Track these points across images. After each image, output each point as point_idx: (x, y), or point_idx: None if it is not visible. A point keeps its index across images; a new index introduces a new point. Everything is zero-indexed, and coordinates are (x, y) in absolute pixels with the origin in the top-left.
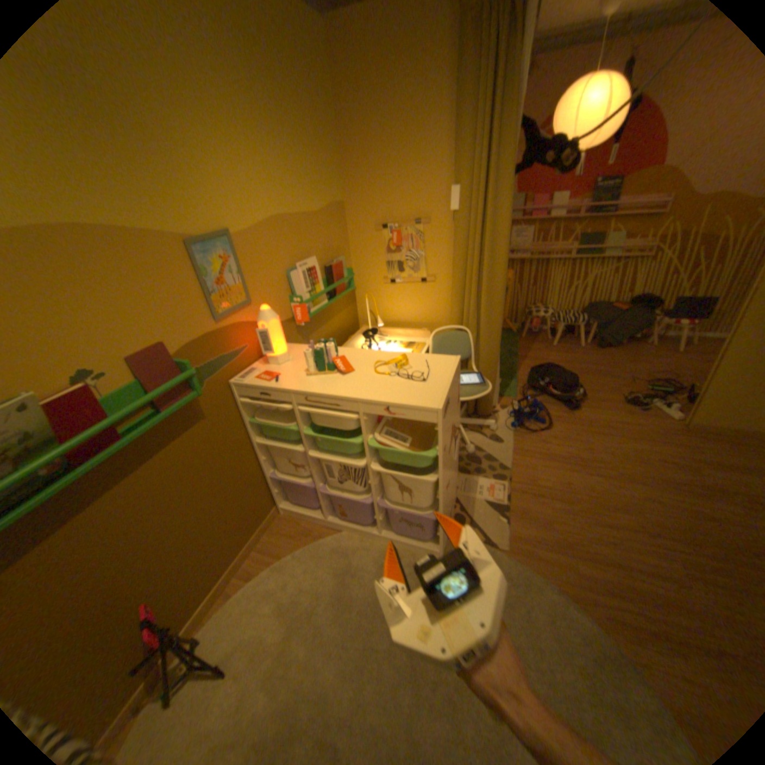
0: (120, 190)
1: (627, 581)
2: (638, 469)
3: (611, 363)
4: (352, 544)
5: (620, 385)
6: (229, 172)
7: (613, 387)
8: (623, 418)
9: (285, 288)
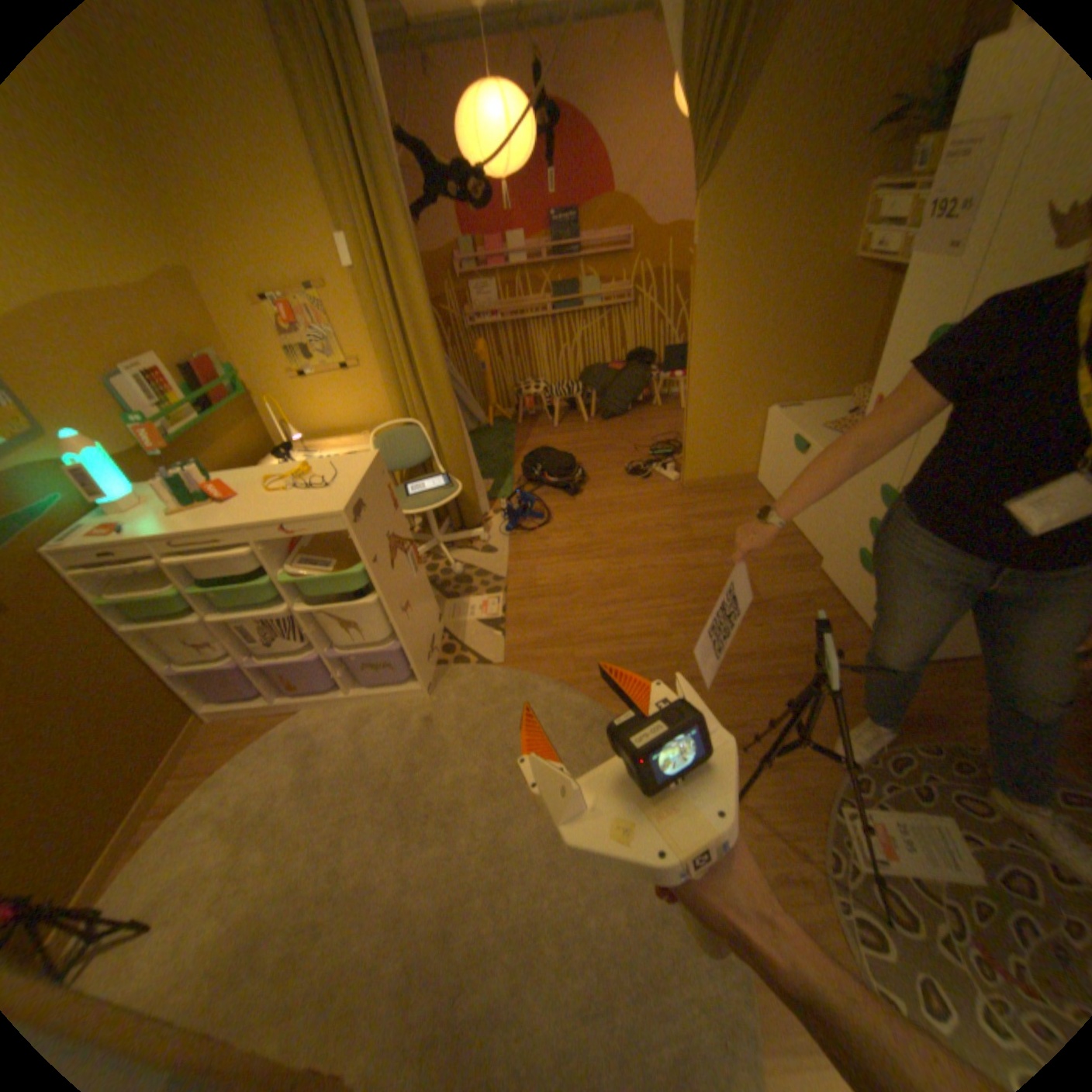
0: None
1: (618, 650)
2: (634, 541)
3: (615, 436)
4: (314, 721)
5: (622, 458)
6: None
7: (615, 461)
8: (623, 492)
9: (108, 405)
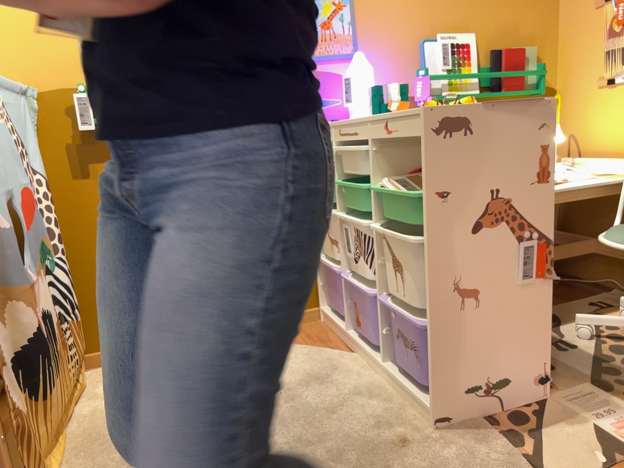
0: None
1: None
2: None
3: None
4: (352, 367)
5: None
6: None
7: None
8: None
9: (413, 59)
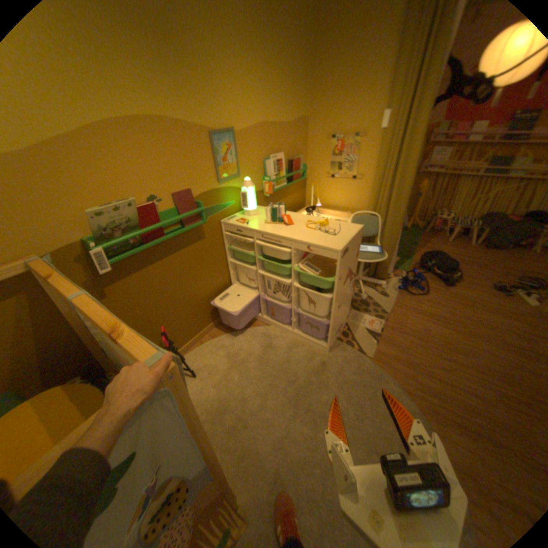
0: (181, 100)
1: (449, 392)
2: (485, 332)
3: (492, 260)
4: (275, 333)
5: (493, 276)
6: (239, 92)
7: (487, 276)
8: (487, 297)
9: (260, 170)
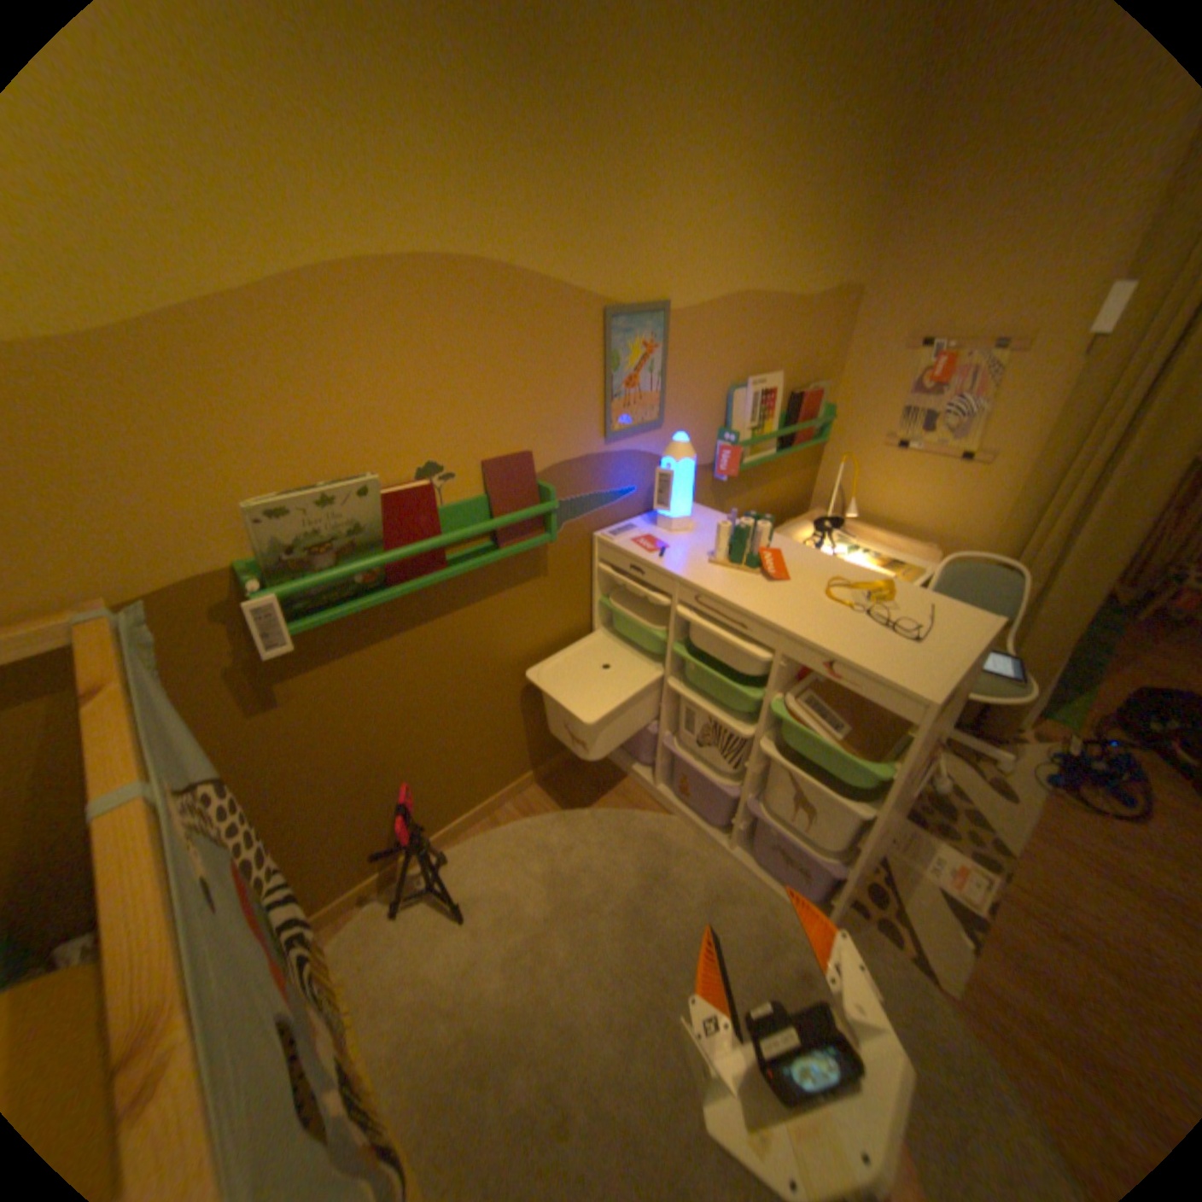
0: (550, 220)
1: None
2: None
3: None
4: (683, 842)
5: None
6: (703, 209)
7: None
8: None
9: (718, 414)
